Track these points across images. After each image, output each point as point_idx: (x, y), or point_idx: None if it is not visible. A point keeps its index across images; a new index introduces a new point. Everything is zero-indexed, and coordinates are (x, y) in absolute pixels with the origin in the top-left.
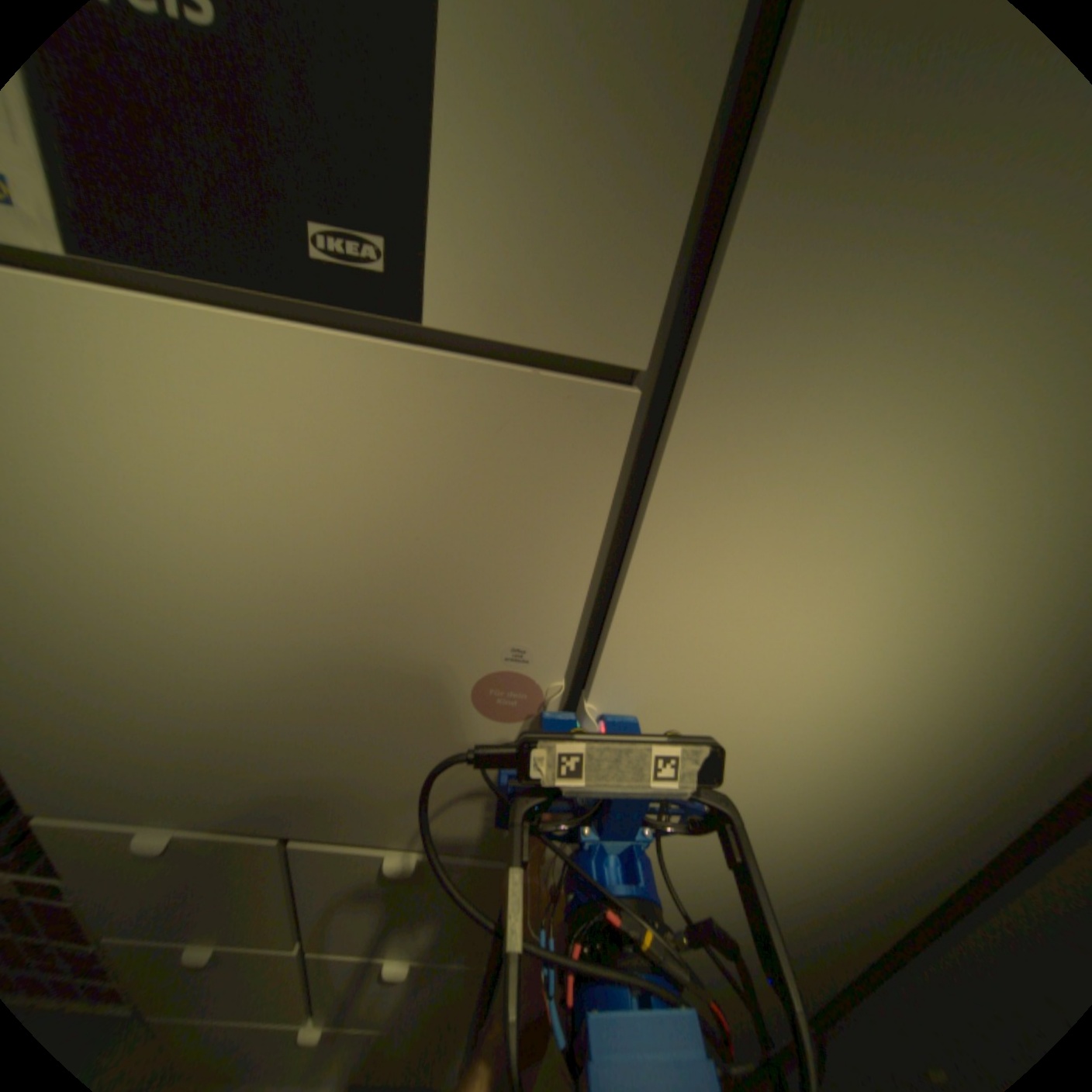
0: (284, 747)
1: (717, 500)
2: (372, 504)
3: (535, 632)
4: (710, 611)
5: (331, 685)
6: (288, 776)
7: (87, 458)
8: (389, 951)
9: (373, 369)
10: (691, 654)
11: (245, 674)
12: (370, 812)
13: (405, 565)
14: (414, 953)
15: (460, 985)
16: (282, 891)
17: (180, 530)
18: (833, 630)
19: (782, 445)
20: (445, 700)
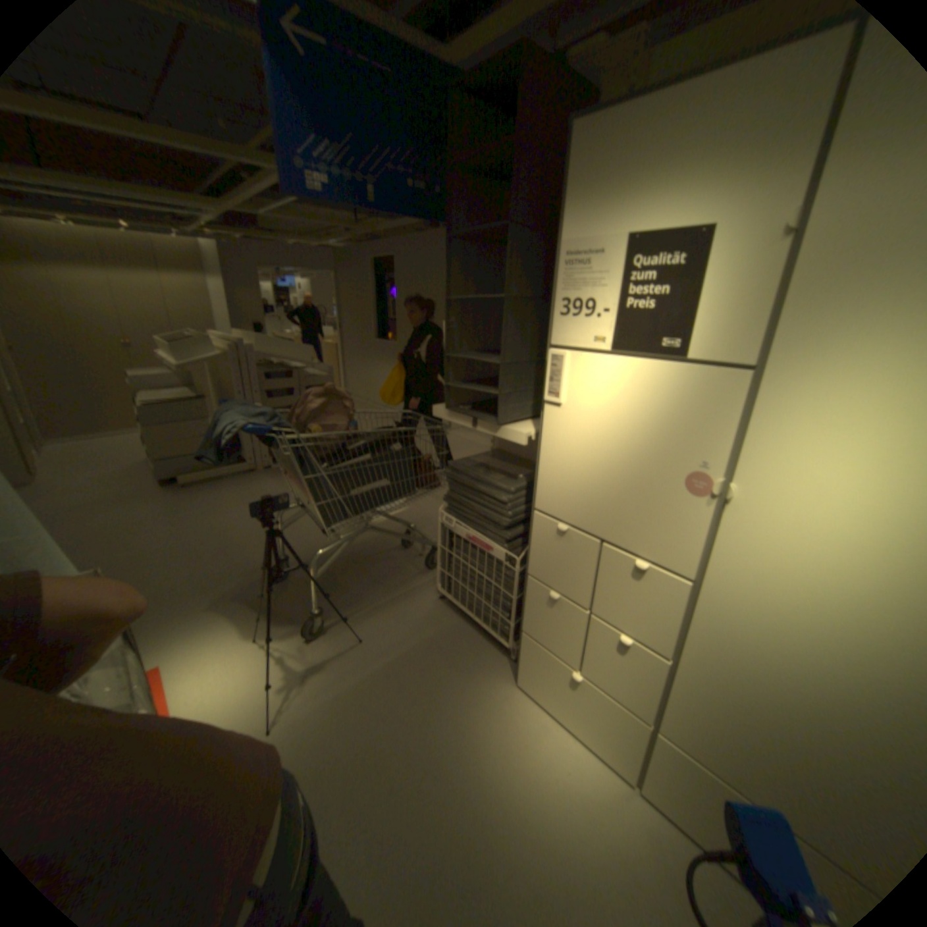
0: (614, 496)
1: (784, 408)
2: (662, 408)
3: (711, 457)
4: (787, 454)
5: (636, 472)
6: (612, 510)
7: (595, 396)
8: (626, 629)
9: (670, 371)
10: (780, 475)
11: (611, 464)
12: (636, 535)
13: (669, 428)
14: (636, 635)
15: (654, 674)
16: (593, 571)
17: (609, 415)
18: (854, 469)
19: (809, 389)
20: (674, 484)
